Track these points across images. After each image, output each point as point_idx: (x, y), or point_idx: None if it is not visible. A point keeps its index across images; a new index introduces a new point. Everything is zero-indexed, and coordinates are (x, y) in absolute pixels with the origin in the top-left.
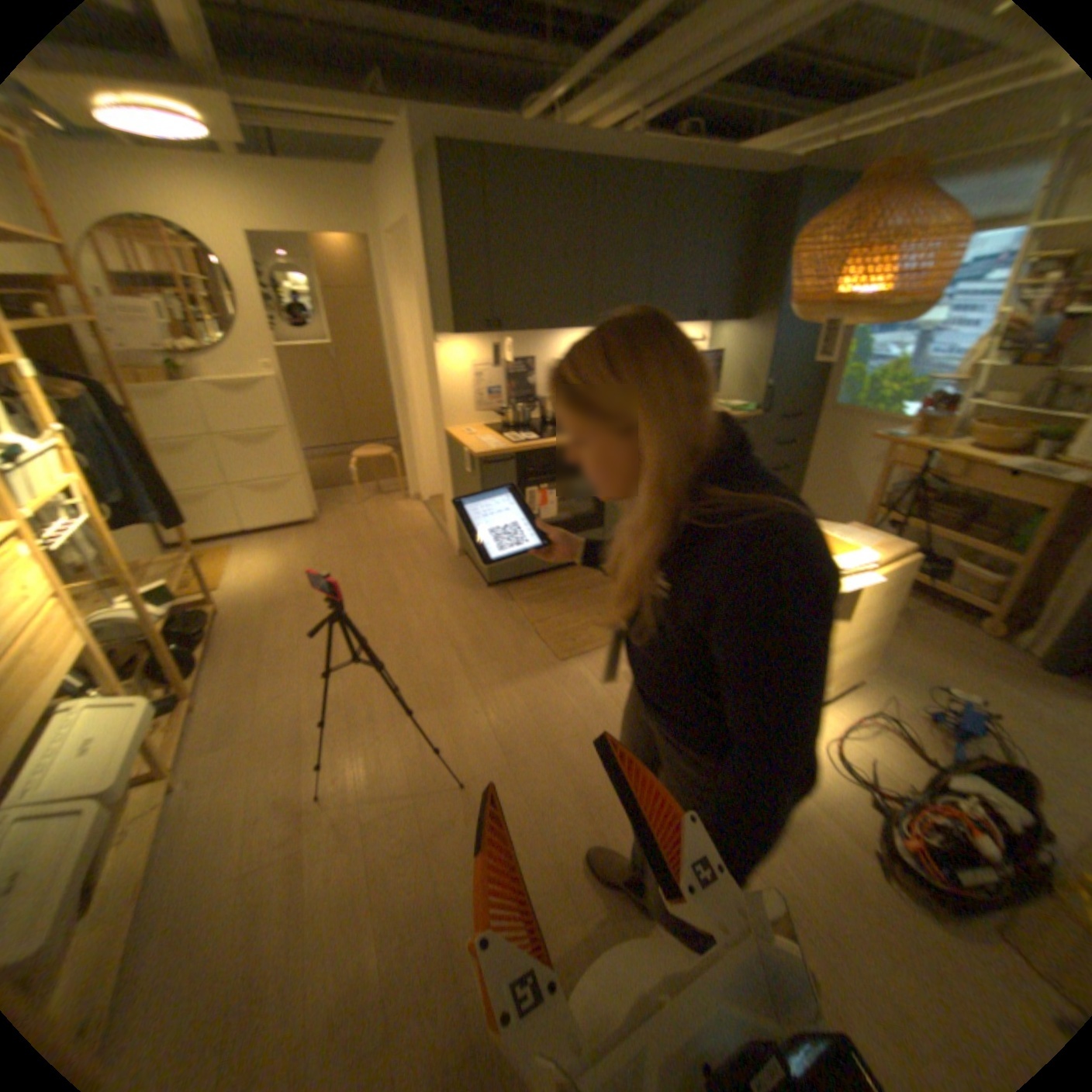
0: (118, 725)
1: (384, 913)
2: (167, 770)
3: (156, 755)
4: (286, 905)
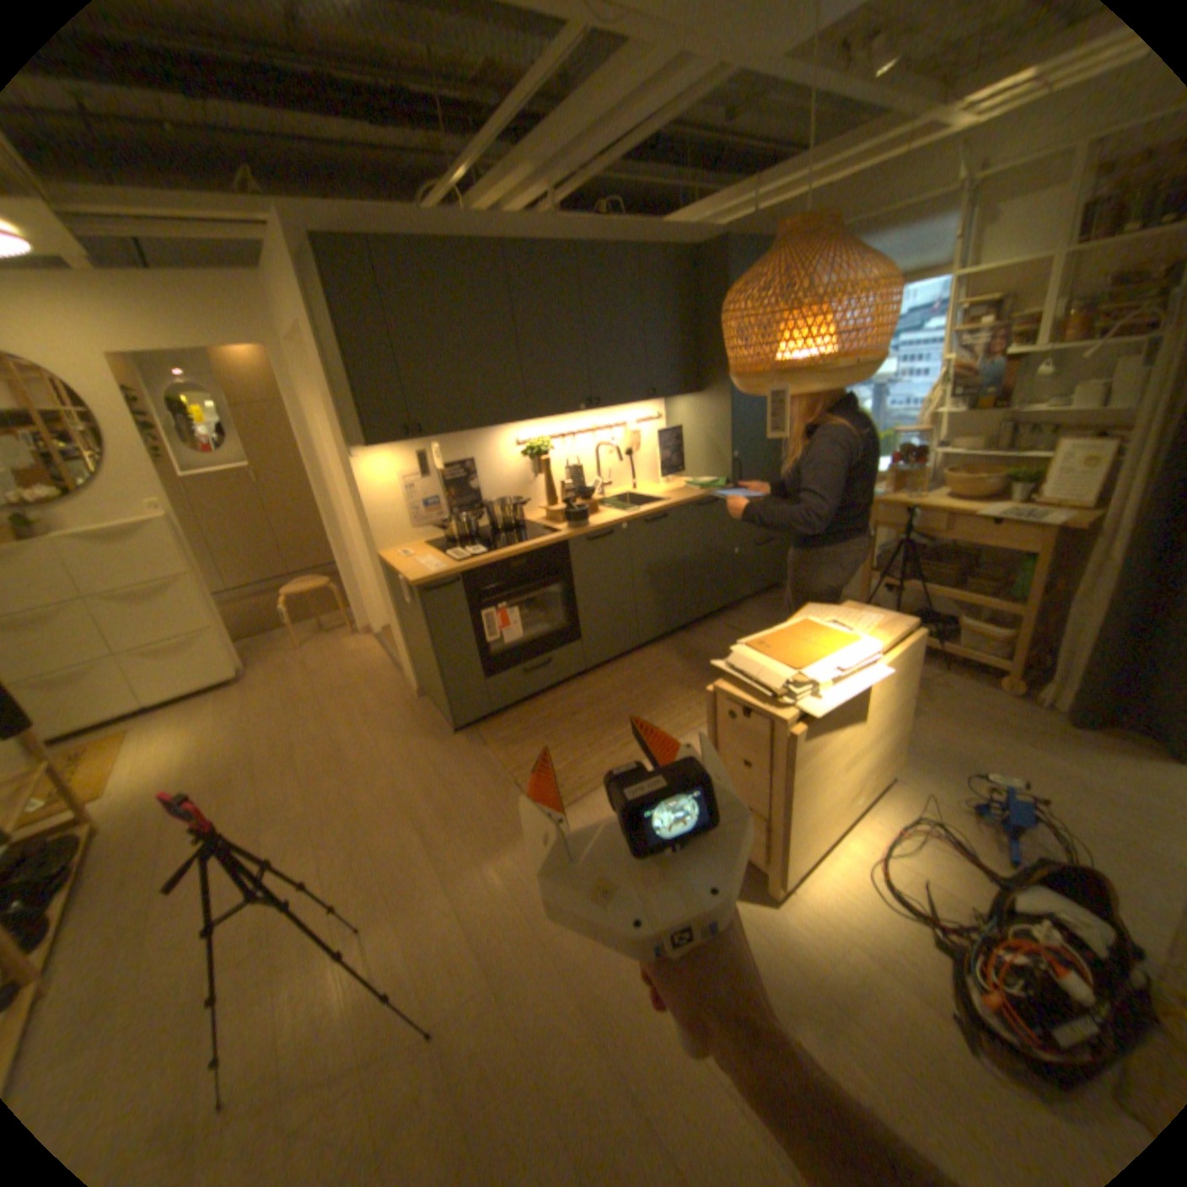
0: None
1: None
2: None
3: None
4: None
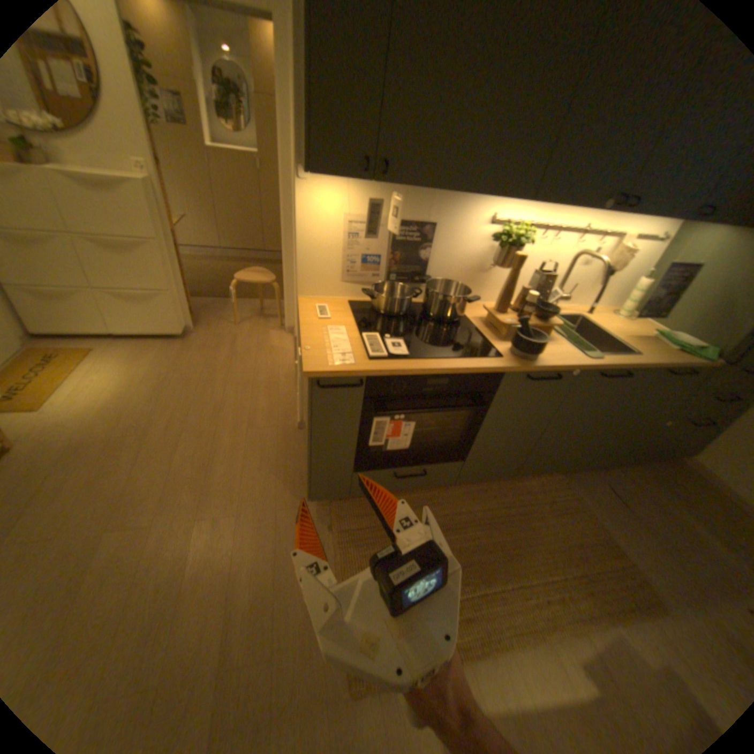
0: None
1: None
2: None
3: None
4: None
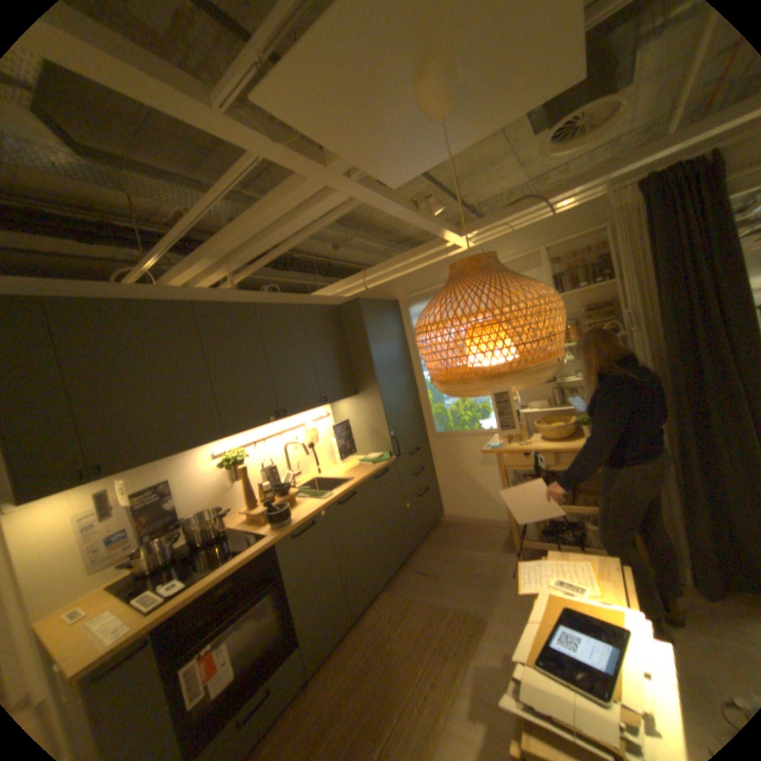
0: None
1: None
2: None
3: None
4: None
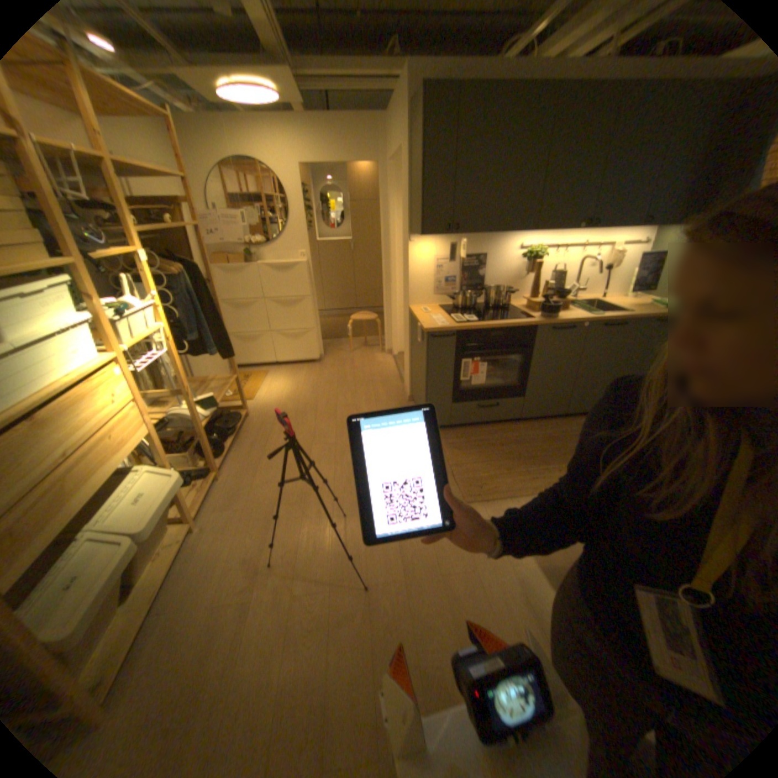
0: (158, 489)
1: (288, 674)
2: (189, 519)
3: (188, 506)
4: (230, 640)
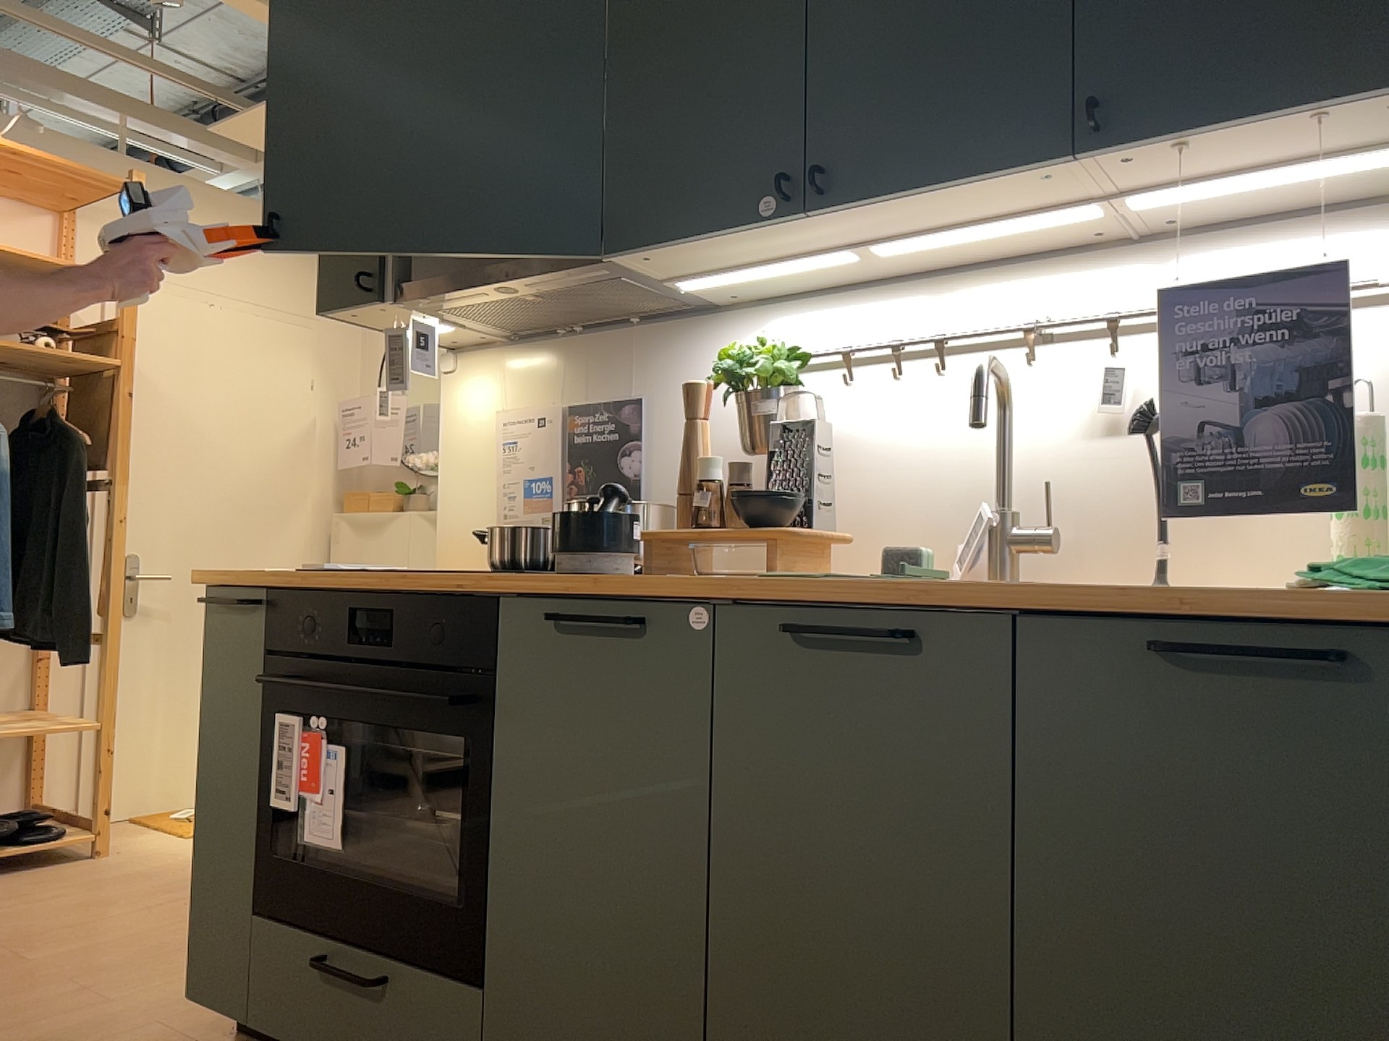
0: None
1: None
2: None
3: None
4: None
